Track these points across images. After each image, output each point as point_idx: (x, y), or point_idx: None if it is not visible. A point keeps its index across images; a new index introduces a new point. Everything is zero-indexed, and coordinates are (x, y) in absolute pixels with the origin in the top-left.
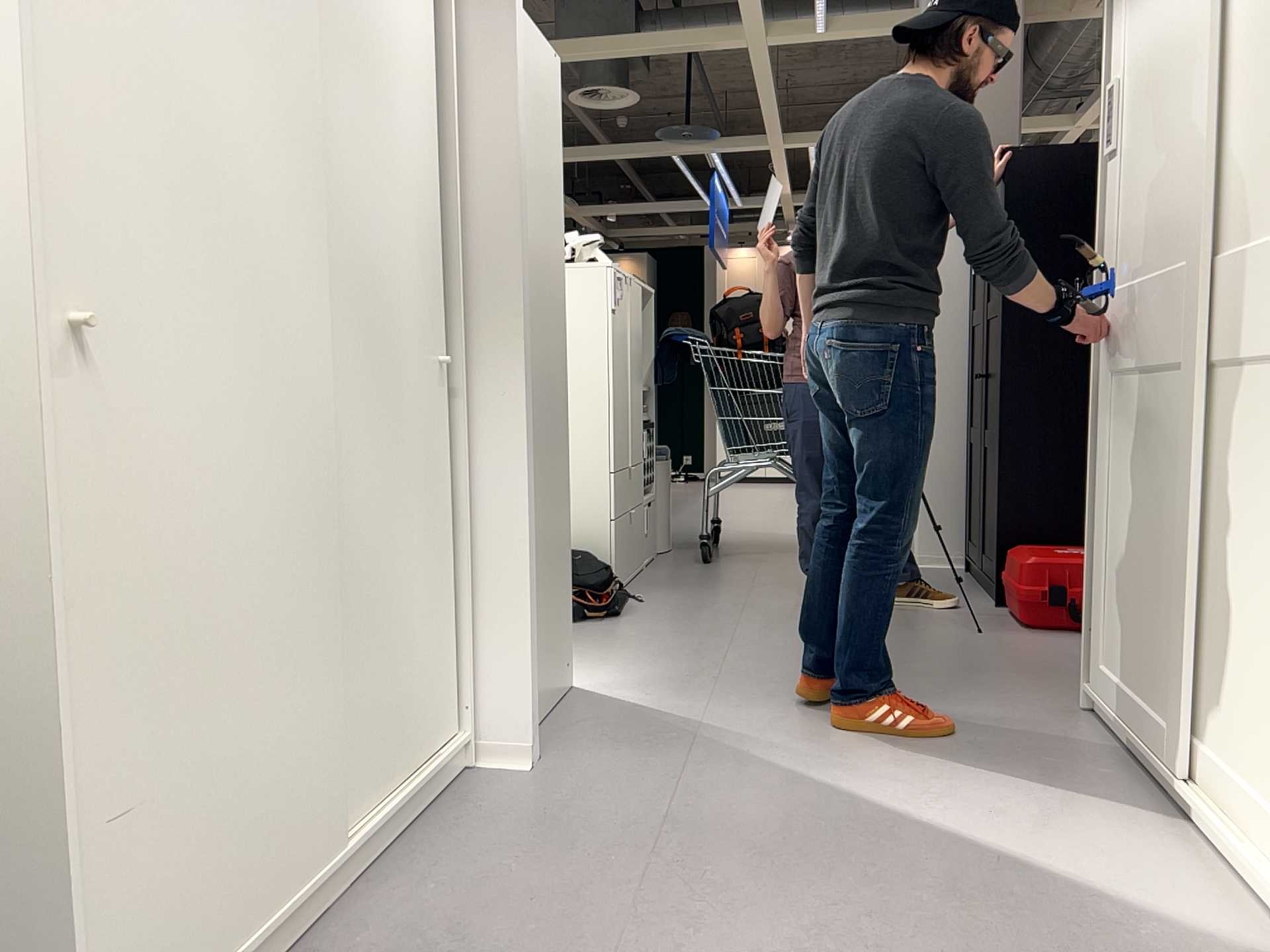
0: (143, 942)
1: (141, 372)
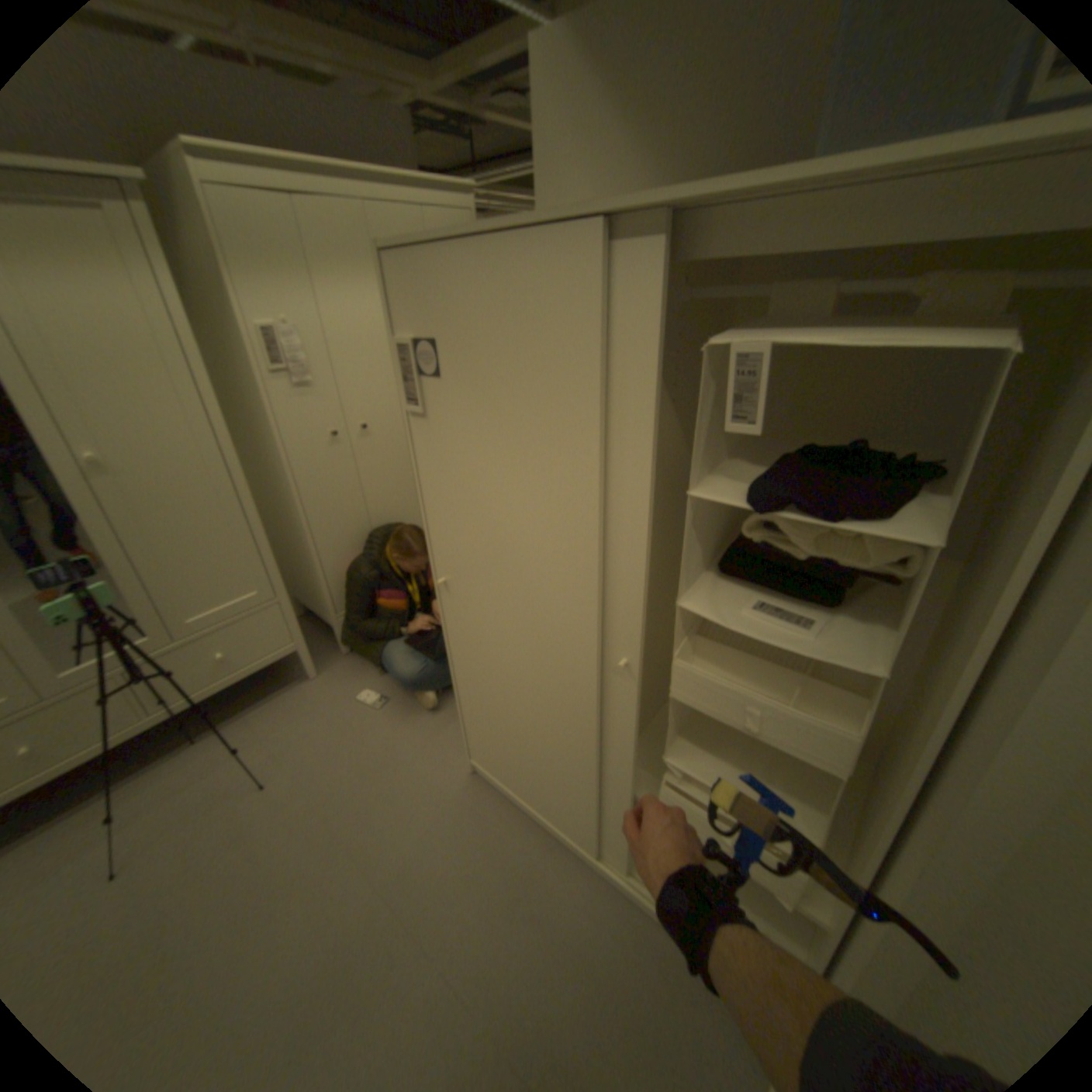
0: (467, 742)
1: (449, 599)
